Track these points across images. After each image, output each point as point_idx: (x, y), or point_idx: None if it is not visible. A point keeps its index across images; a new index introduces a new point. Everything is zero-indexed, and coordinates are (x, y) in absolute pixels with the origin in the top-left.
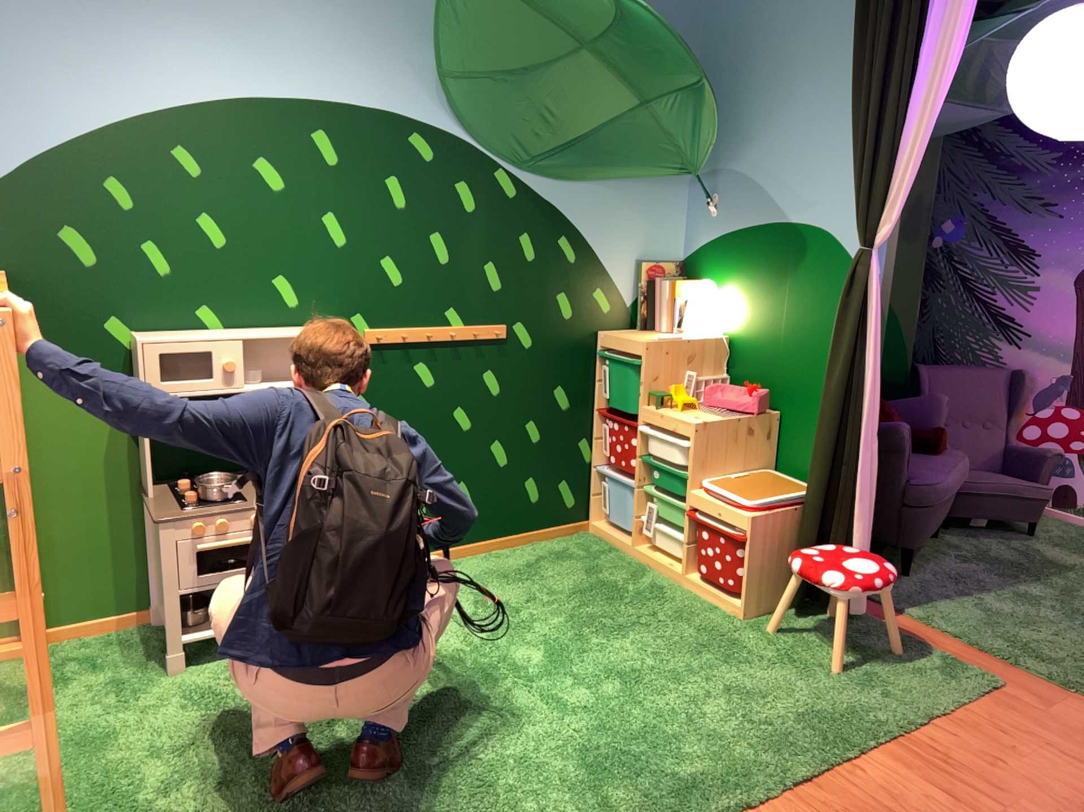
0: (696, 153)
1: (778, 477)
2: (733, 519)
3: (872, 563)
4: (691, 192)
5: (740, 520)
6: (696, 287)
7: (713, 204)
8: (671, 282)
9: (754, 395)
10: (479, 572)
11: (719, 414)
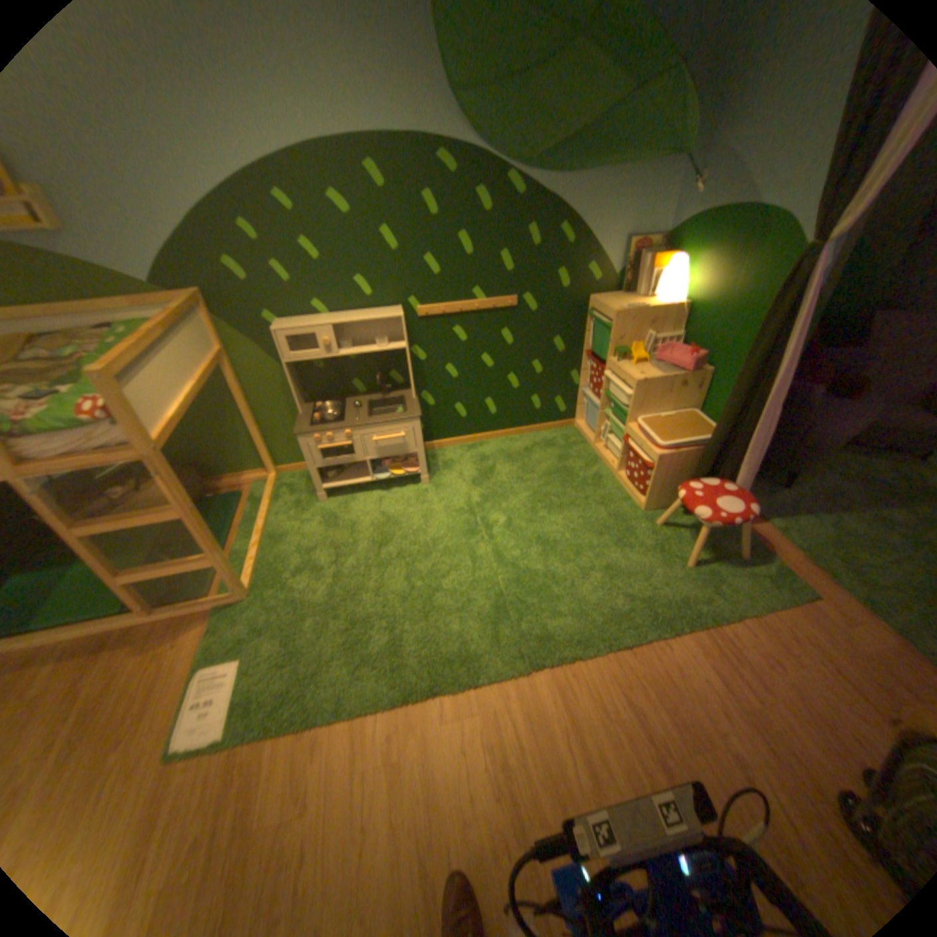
0: (687, 132)
1: (703, 420)
2: (650, 455)
3: (747, 508)
4: (691, 165)
5: (654, 459)
6: (674, 260)
7: (706, 178)
8: (656, 254)
9: (697, 359)
10: (494, 454)
11: (665, 371)
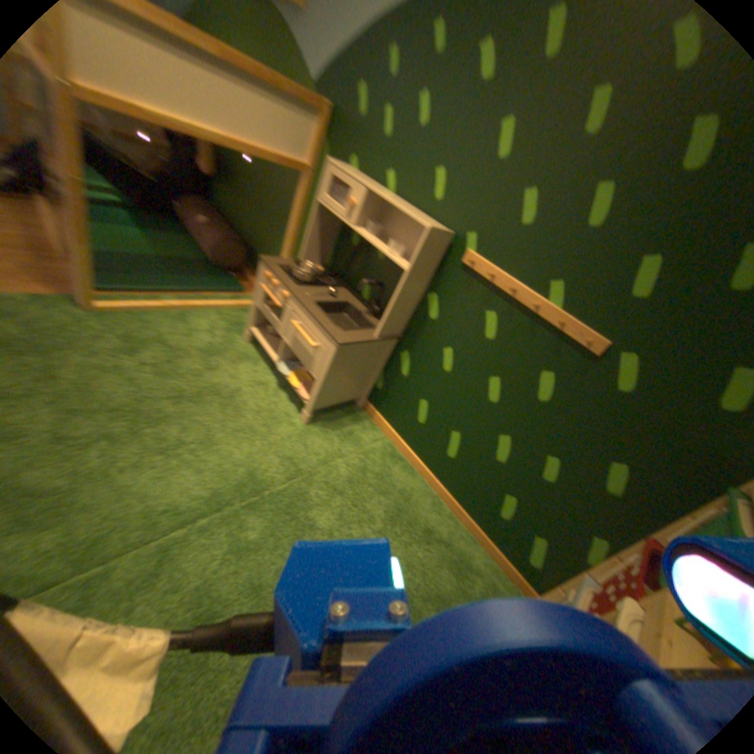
0: None
1: None
2: None
3: None
4: None
5: None
6: None
7: None
8: None
9: None
10: (399, 489)
11: None
